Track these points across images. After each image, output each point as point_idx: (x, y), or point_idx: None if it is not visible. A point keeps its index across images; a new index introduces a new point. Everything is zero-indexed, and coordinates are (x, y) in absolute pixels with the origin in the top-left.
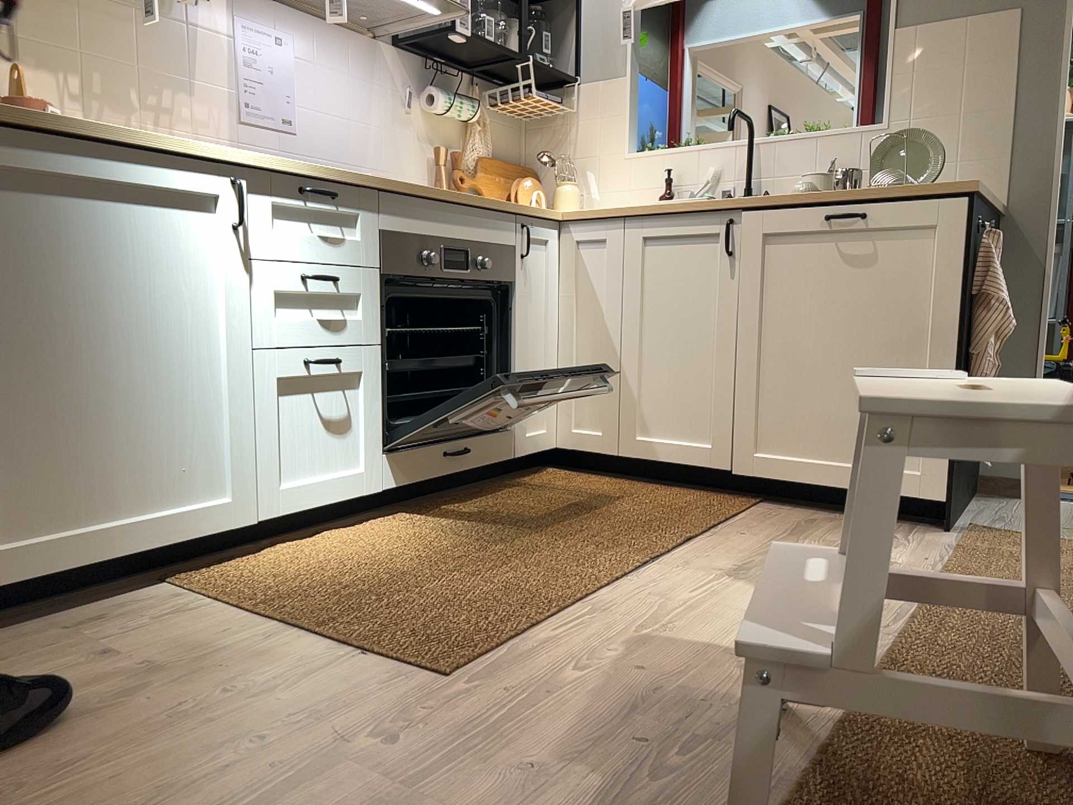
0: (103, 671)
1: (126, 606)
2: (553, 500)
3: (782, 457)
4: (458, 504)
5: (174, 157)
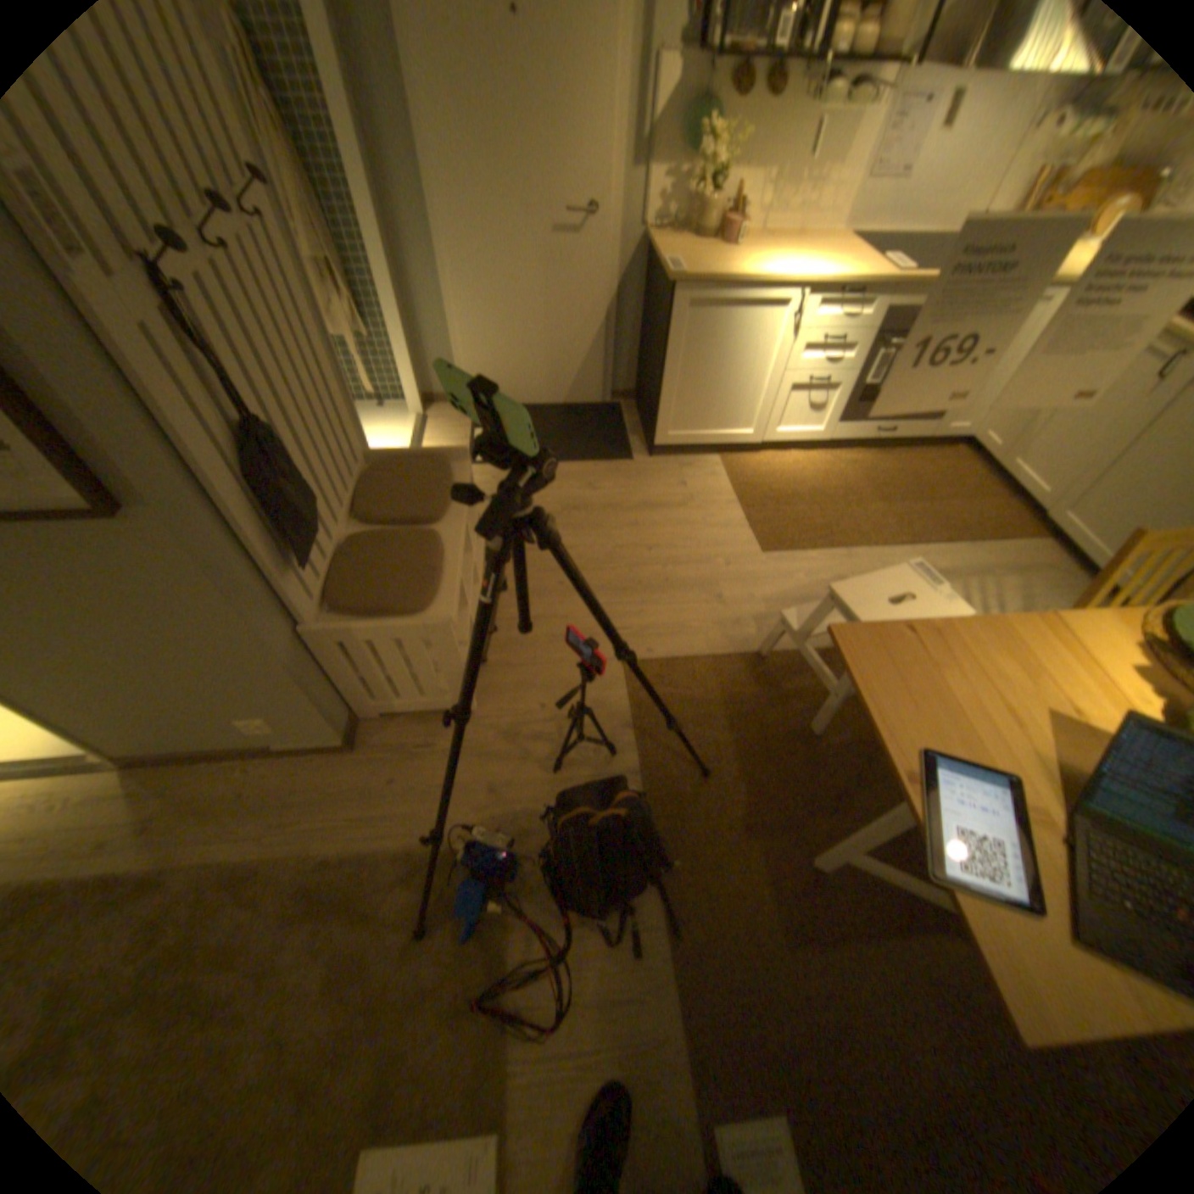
0: (680, 493)
1: (700, 465)
2: (925, 477)
3: (1081, 526)
4: (875, 456)
5: (775, 283)
